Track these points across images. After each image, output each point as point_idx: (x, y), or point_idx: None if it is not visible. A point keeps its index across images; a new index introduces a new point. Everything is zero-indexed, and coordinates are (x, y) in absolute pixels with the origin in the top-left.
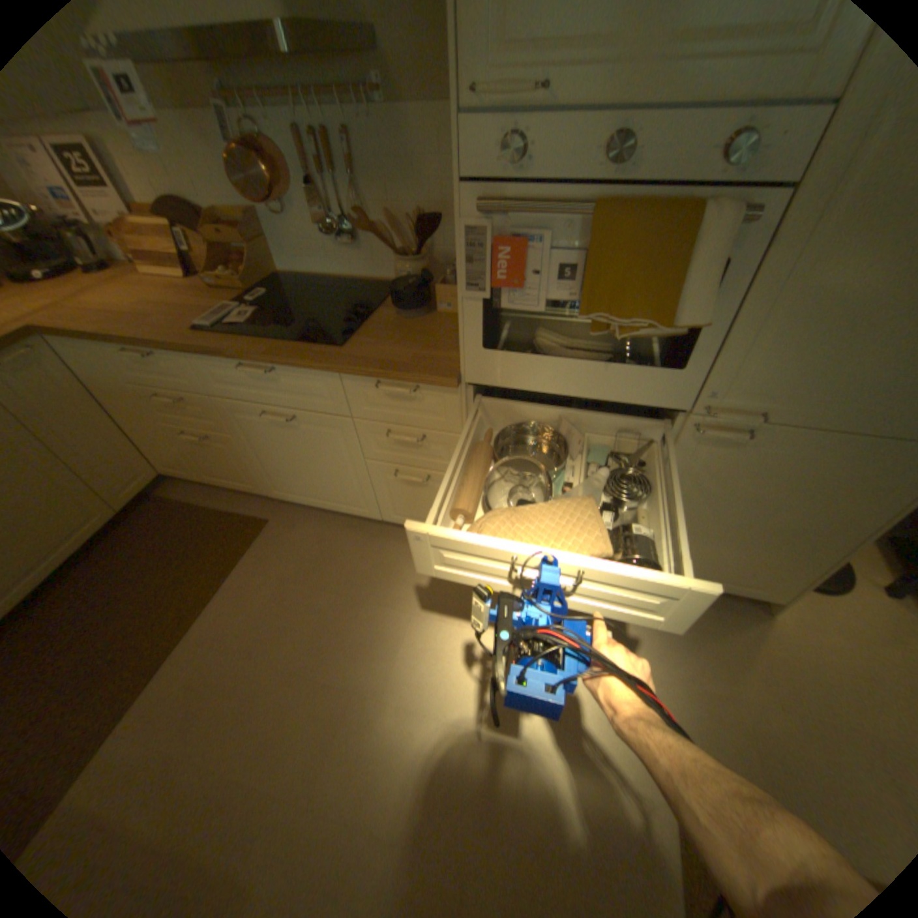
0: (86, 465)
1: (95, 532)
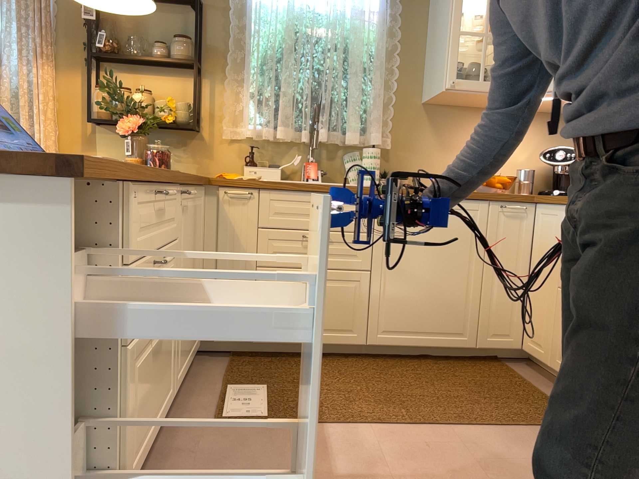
0: (491, 298)
1: (457, 347)
